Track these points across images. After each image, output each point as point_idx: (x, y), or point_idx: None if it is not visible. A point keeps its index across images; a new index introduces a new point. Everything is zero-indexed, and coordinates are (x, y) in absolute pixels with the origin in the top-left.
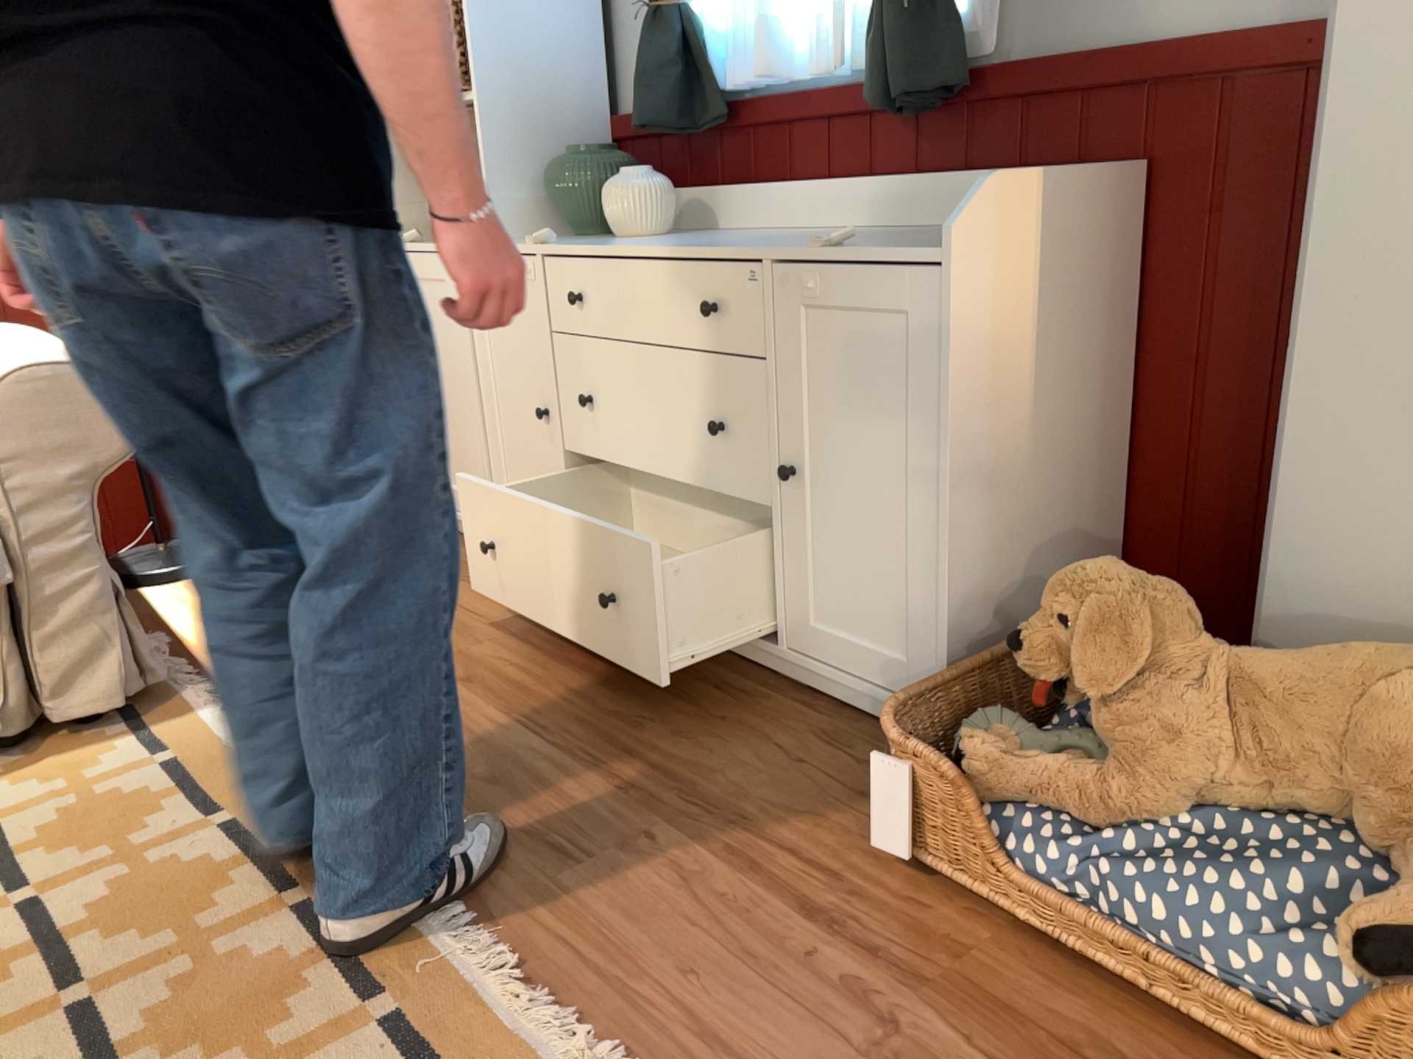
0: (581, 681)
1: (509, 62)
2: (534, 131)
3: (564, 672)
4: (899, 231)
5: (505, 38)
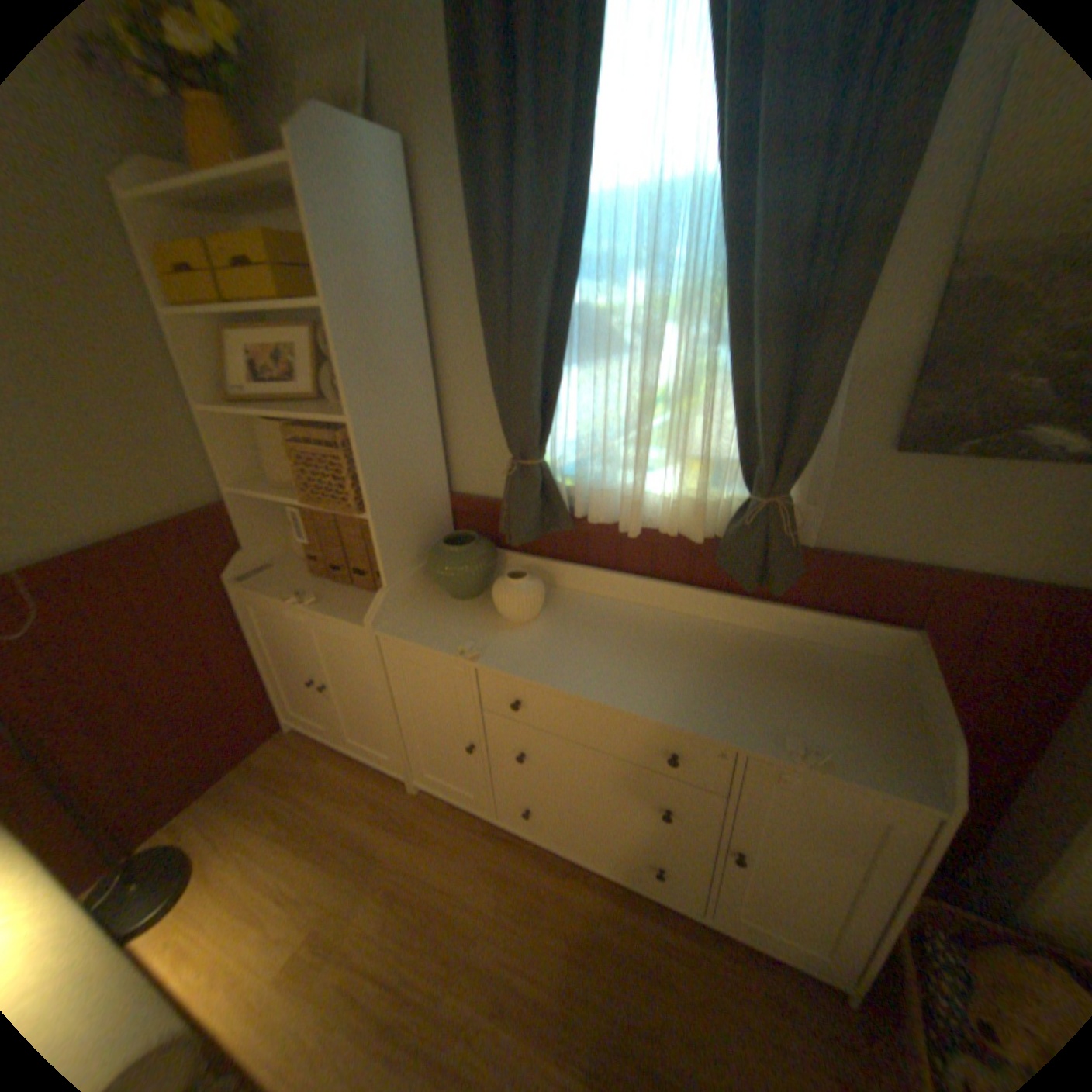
0: (578, 979)
1: (390, 484)
2: (410, 525)
3: (560, 970)
4: (737, 637)
5: (387, 467)
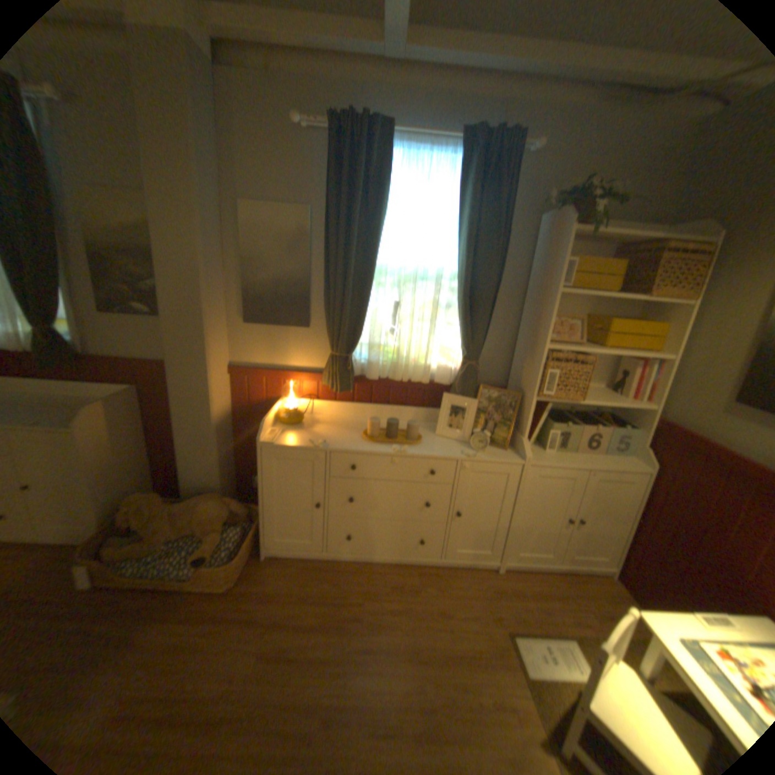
0: None
1: None
2: None
3: None
4: (58, 400)
5: None
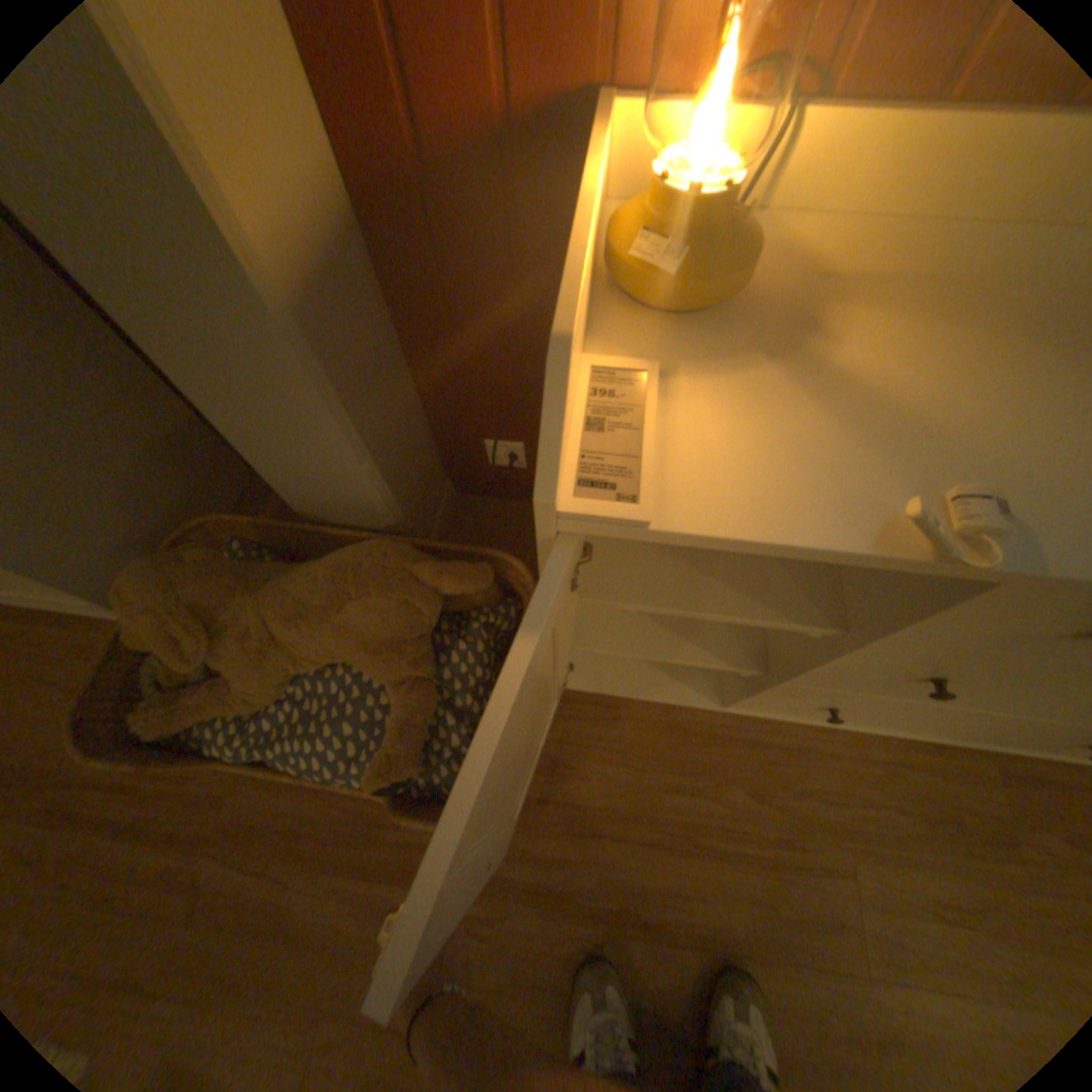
0: None
1: None
2: None
3: None
4: None
5: None
